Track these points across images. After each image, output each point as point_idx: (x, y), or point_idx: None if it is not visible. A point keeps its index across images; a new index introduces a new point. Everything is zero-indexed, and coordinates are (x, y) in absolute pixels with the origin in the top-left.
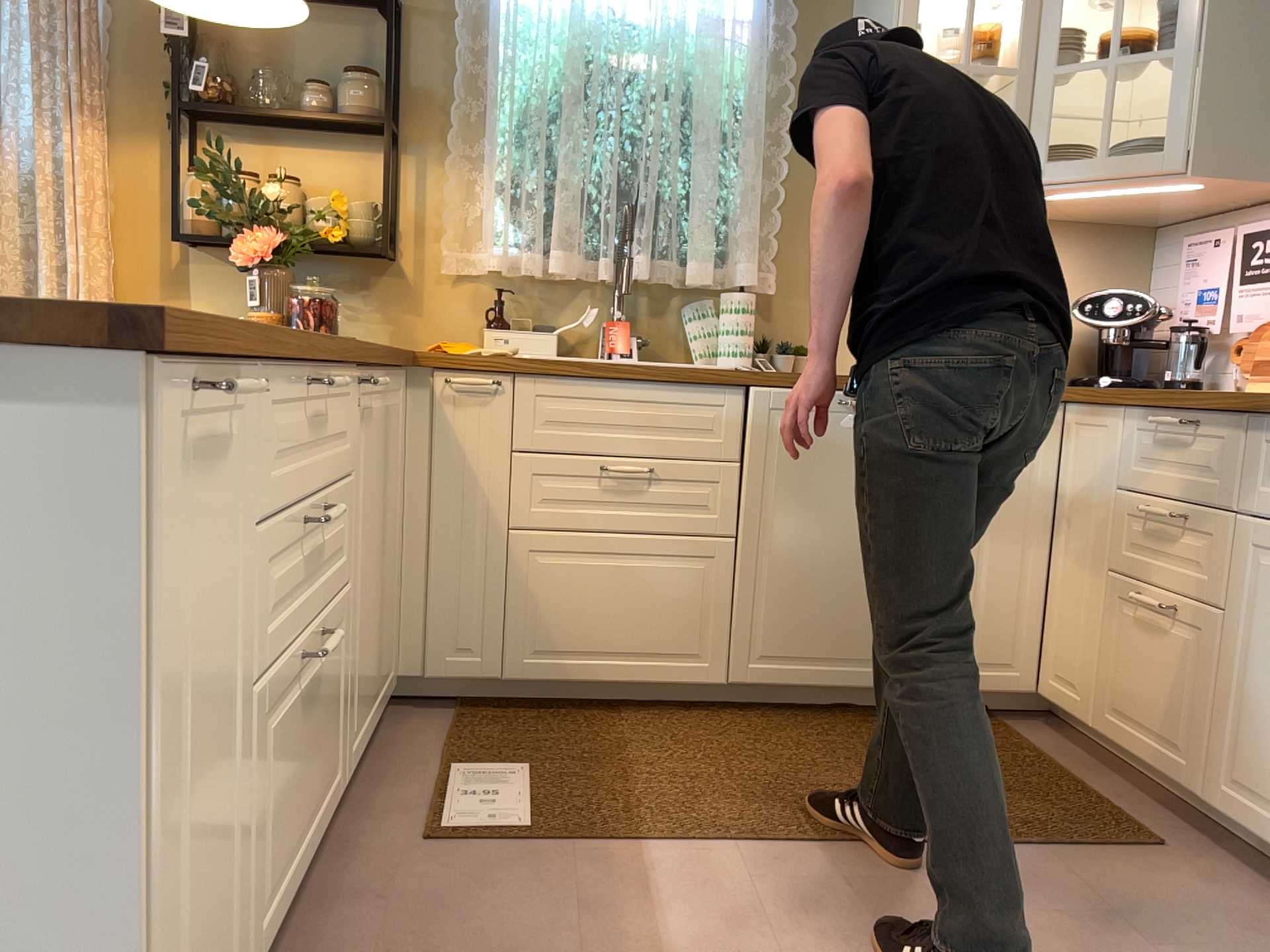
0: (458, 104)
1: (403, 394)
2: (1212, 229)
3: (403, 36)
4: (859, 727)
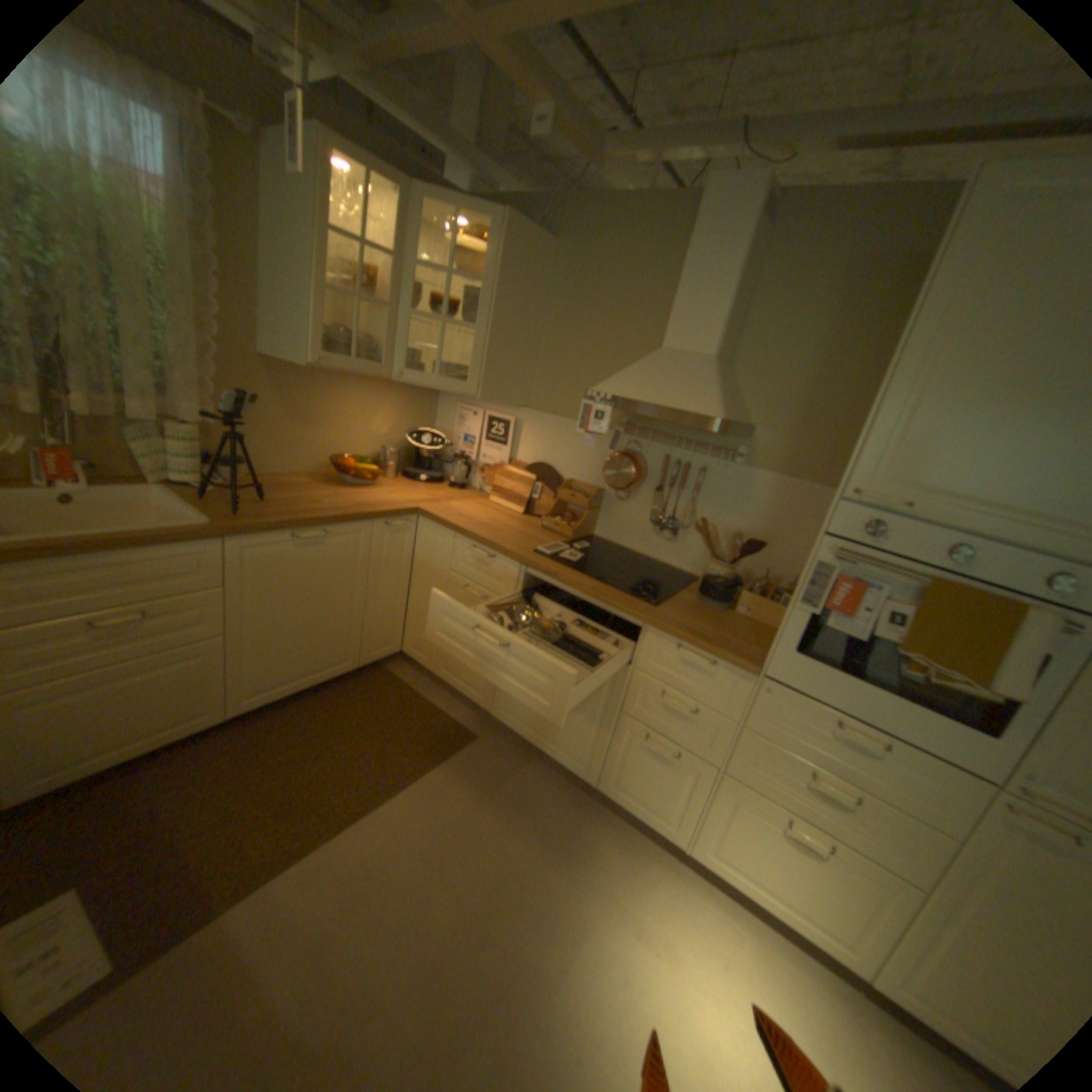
0: None
1: None
2: (468, 403)
3: None
4: (315, 710)
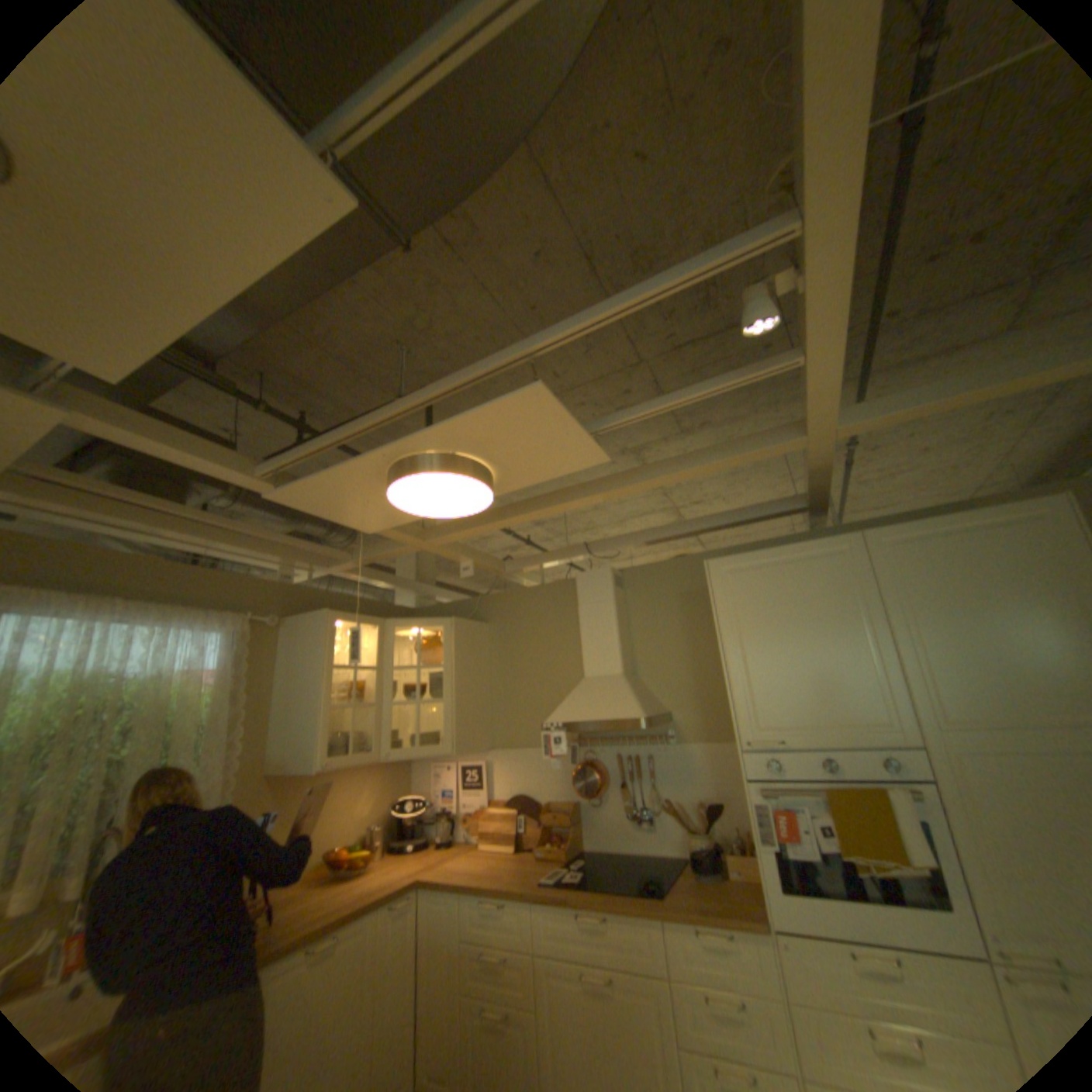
0: None
1: None
2: (439, 760)
3: None
4: None
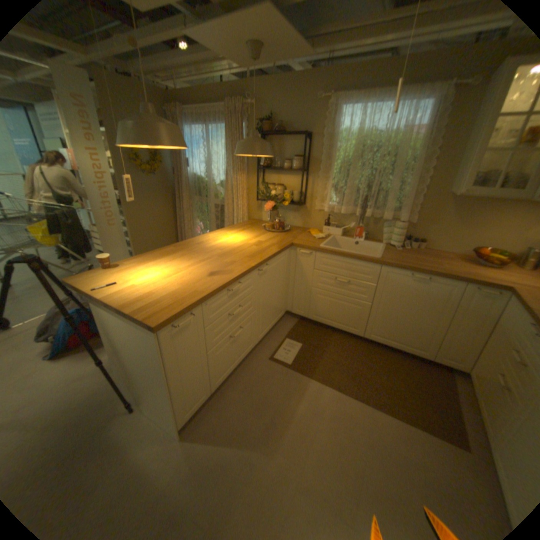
0: (322, 163)
1: (289, 252)
2: None
3: (310, 142)
4: (399, 361)
